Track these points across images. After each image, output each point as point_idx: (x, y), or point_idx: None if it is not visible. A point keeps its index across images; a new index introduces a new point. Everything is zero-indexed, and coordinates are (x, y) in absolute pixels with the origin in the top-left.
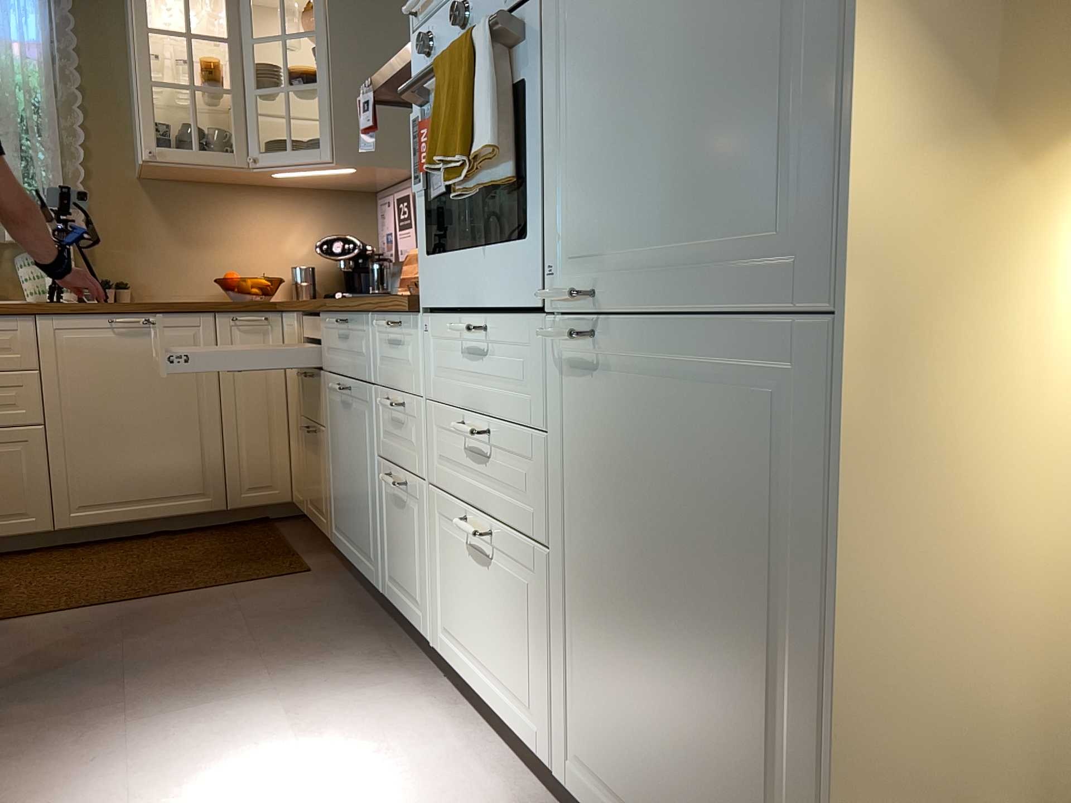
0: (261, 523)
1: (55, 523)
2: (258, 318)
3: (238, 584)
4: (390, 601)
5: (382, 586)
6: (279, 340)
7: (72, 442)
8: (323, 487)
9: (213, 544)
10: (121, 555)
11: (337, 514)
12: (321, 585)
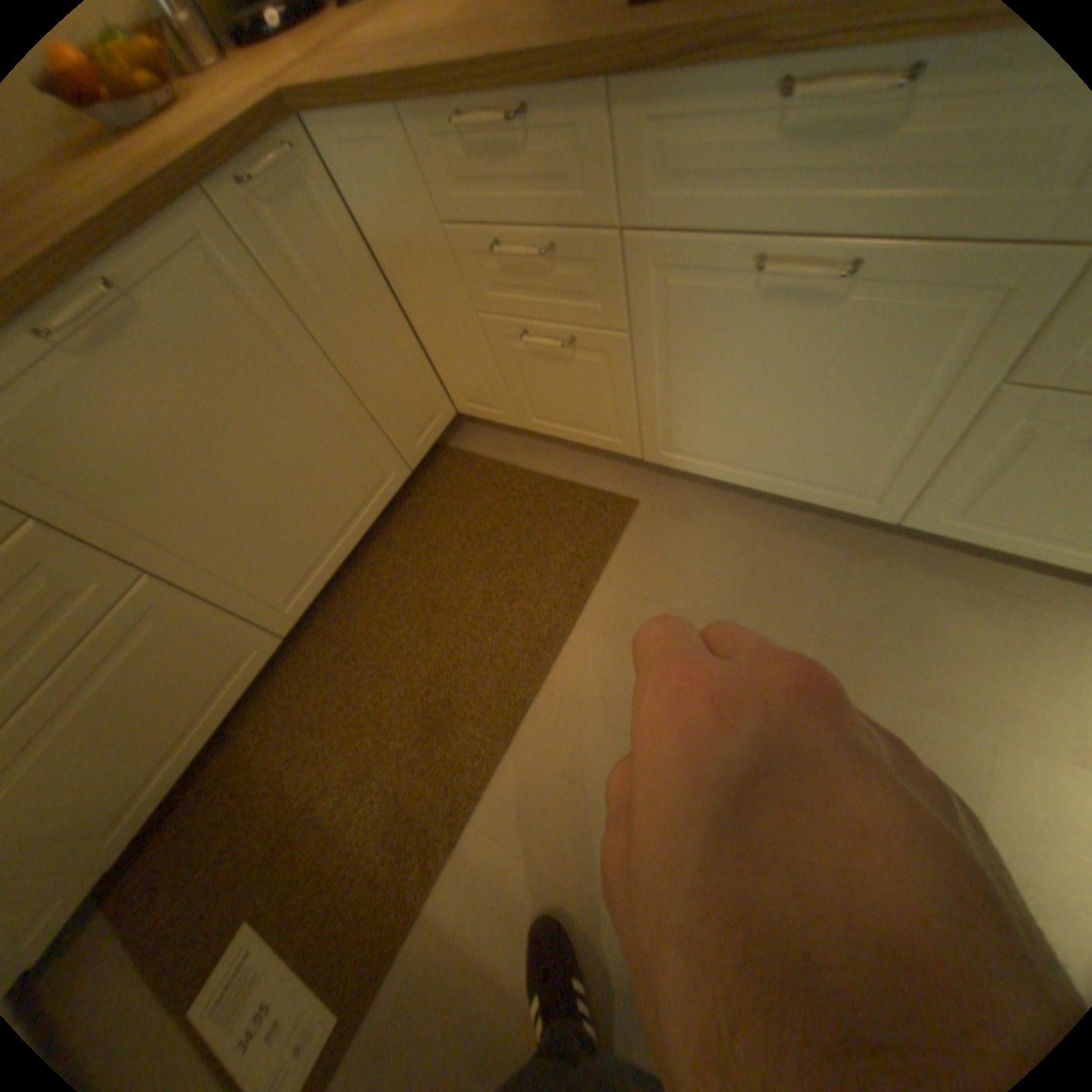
0: (437, 454)
1: (275, 633)
2: (280, 155)
3: (599, 571)
4: (927, 532)
5: (904, 519)
6: (328, 185)
7: (204, 557)
8: (607, 407)
9: (449, 520)
10: (382, 603)
11: (685, 439)
12: (687, 517)
